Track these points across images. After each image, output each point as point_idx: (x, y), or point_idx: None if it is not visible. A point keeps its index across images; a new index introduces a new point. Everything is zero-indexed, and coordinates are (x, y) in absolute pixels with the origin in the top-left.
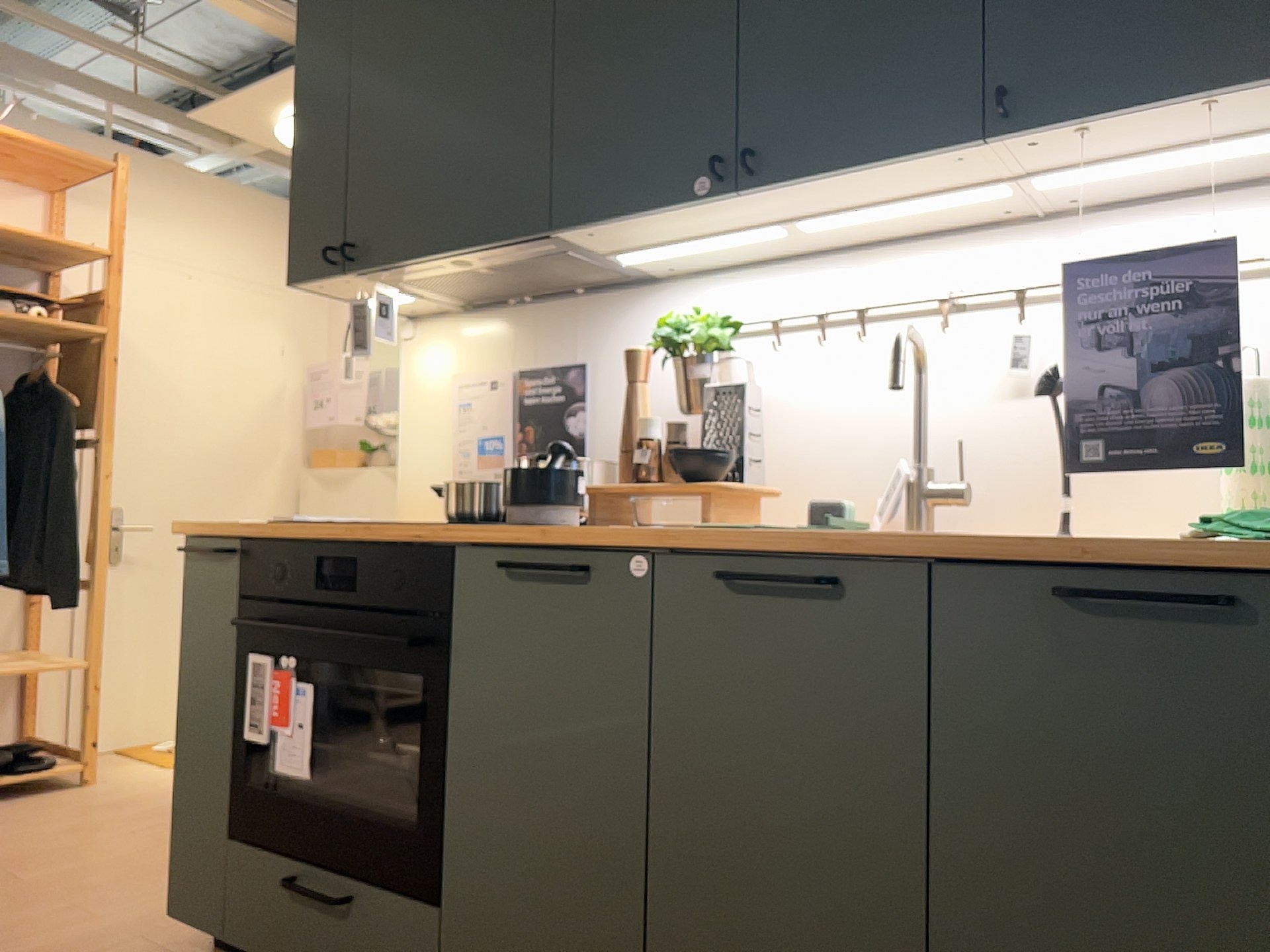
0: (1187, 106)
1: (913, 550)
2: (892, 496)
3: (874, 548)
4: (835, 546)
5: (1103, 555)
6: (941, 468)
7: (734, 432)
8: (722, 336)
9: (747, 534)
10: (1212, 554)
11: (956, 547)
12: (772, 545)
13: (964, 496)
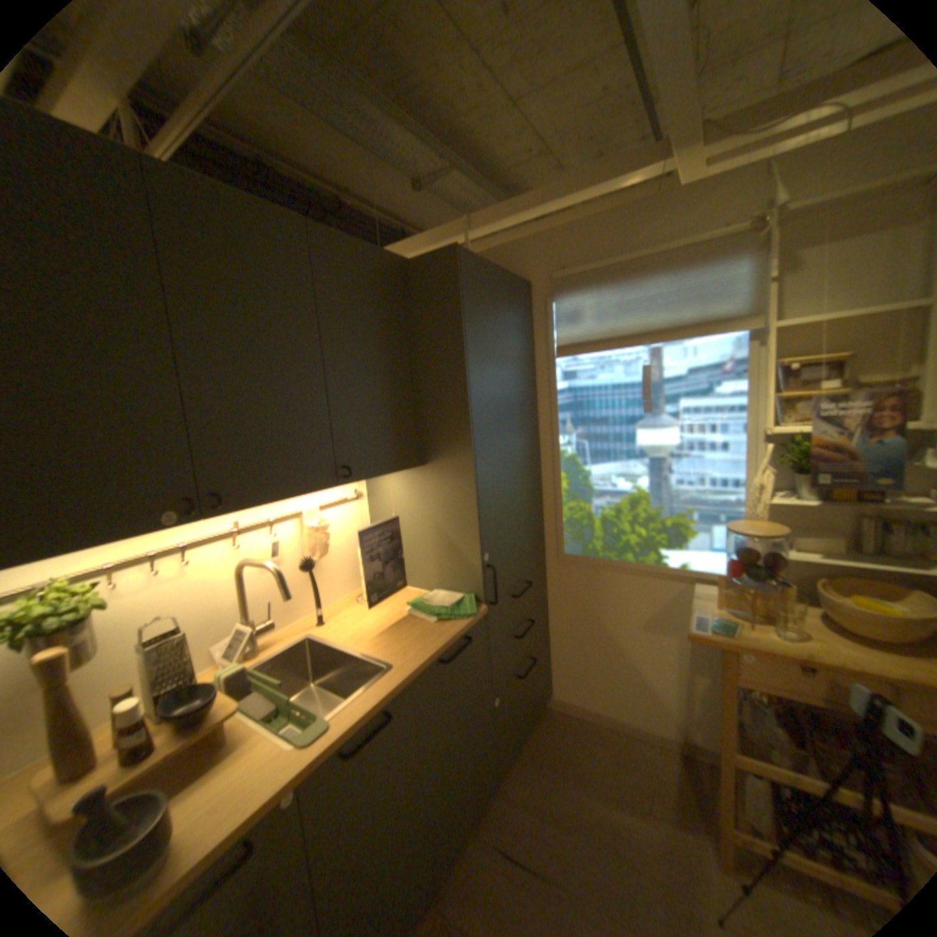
0: (386, 473)
1: (409, 681)
2: (232, 646)
3: (397, 691)
4: (385, 702)
5: (448, 646)
6: (251, 619)
7: (181, 672)
8: (103, 604)
9: (336, 728)
10: (465, 631)
11: (421, 670)
12: (353, 723)
13: (270, 627)
